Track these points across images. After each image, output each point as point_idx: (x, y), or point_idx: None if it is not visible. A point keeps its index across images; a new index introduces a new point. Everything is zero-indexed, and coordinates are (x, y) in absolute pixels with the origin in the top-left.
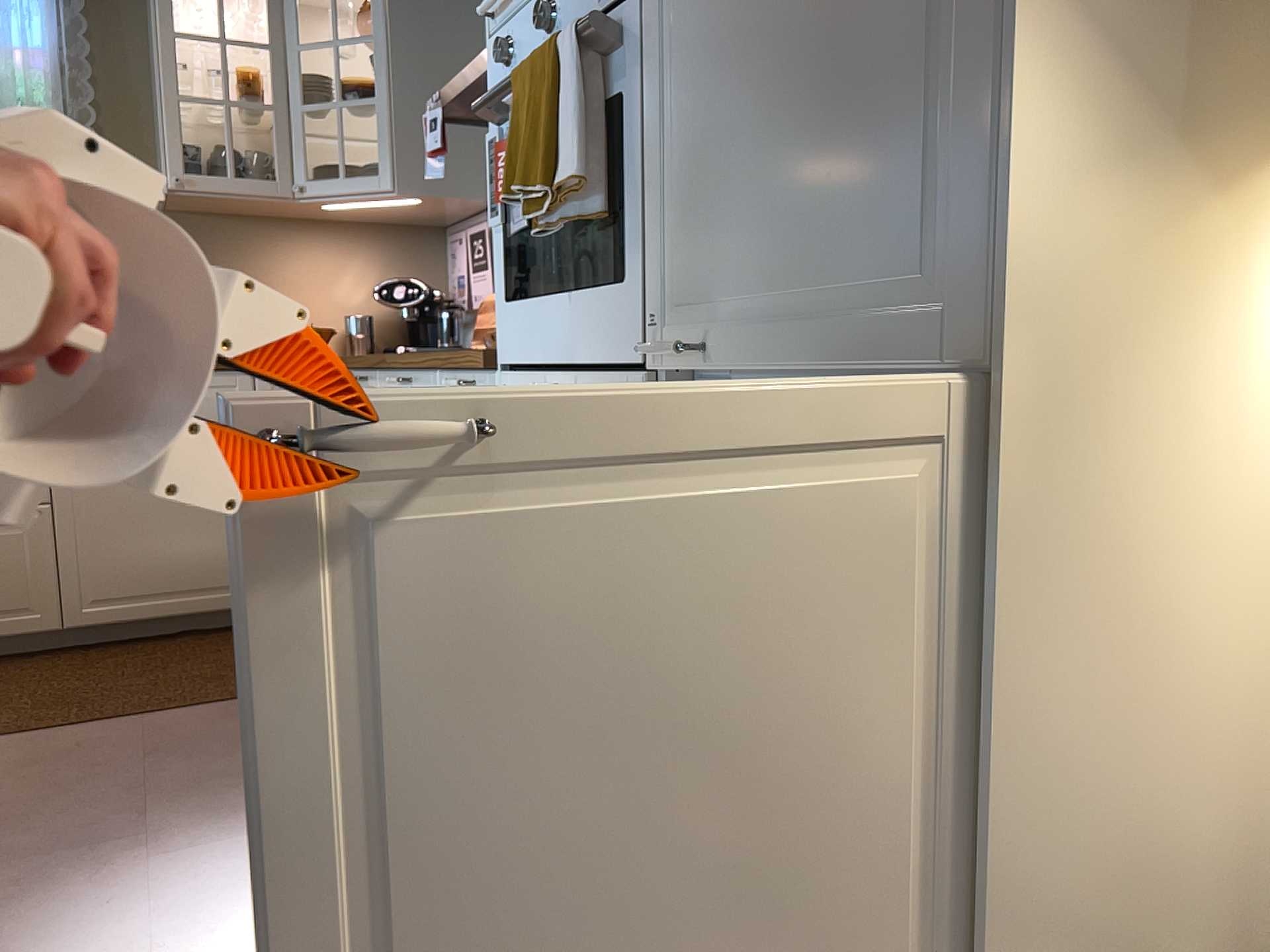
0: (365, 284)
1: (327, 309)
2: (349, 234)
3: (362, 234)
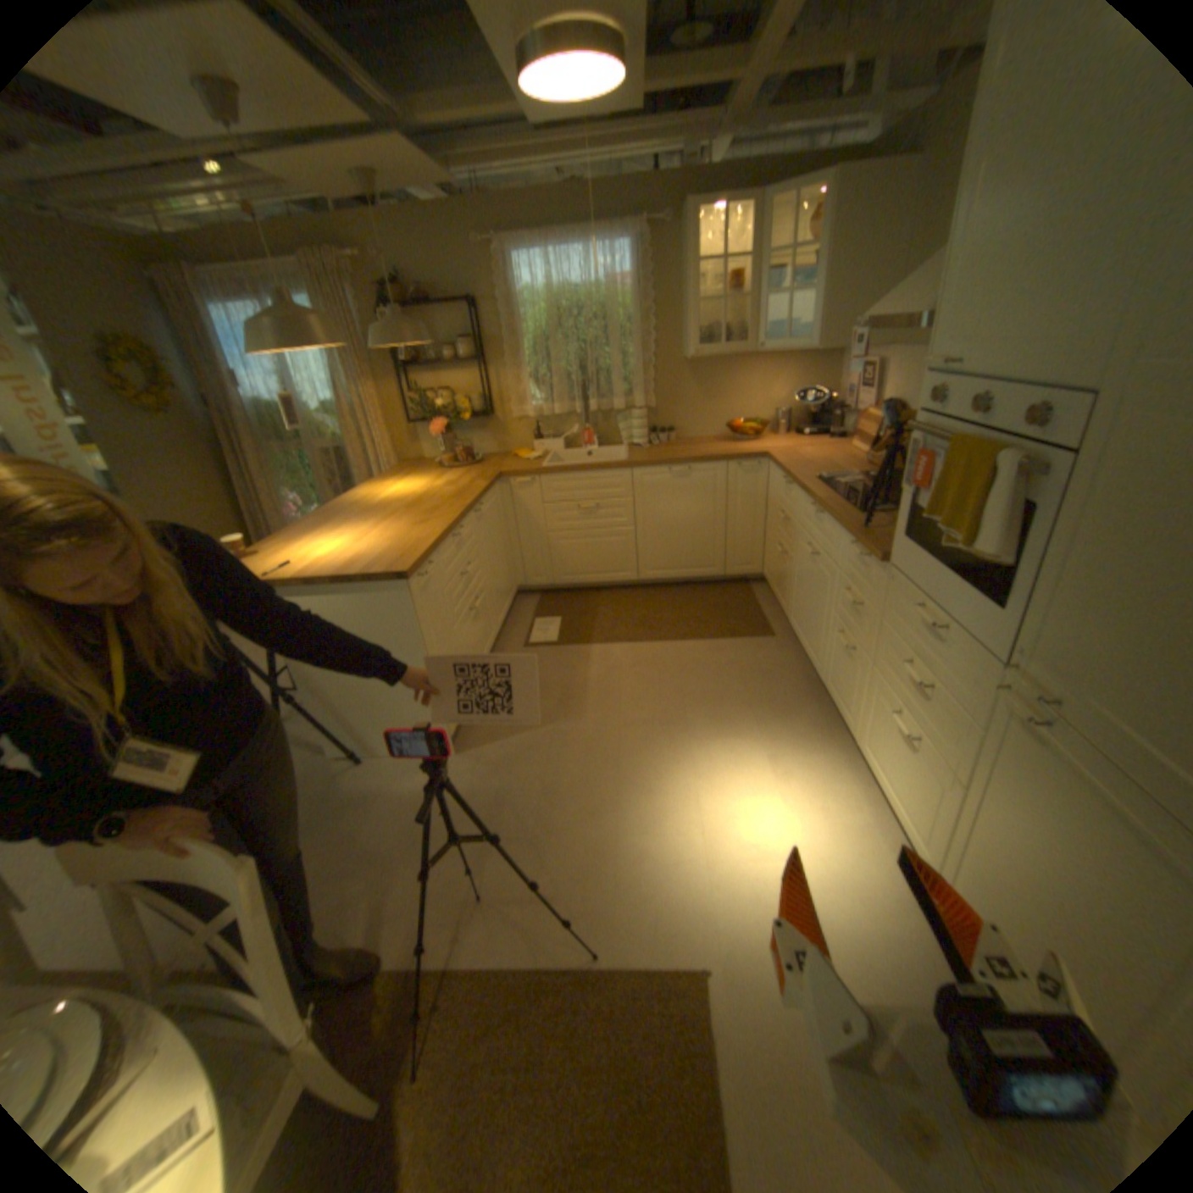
0: (787, 388)
1: (764, 405)
2: (782, 357)
3: (790, 356)
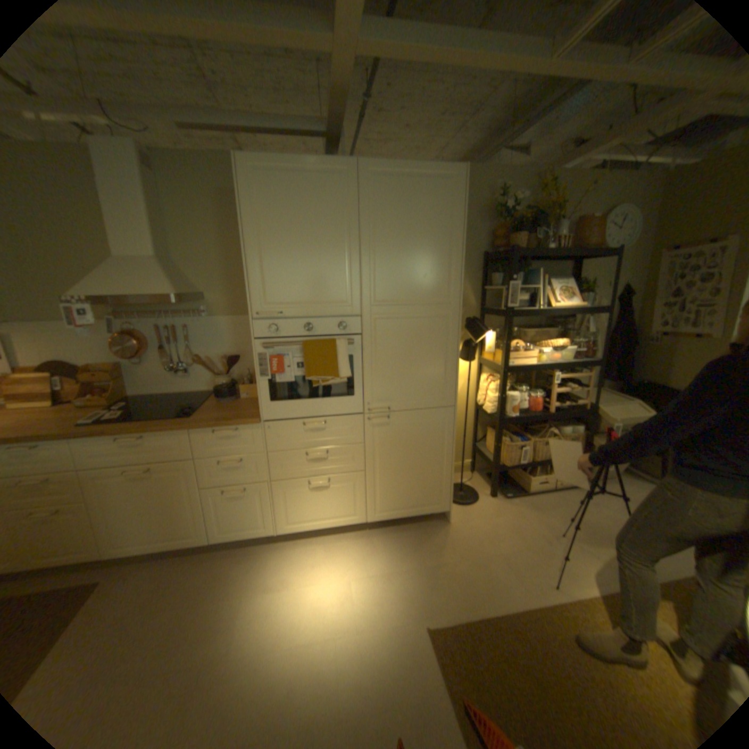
0: None
1: None
2: None
3: None
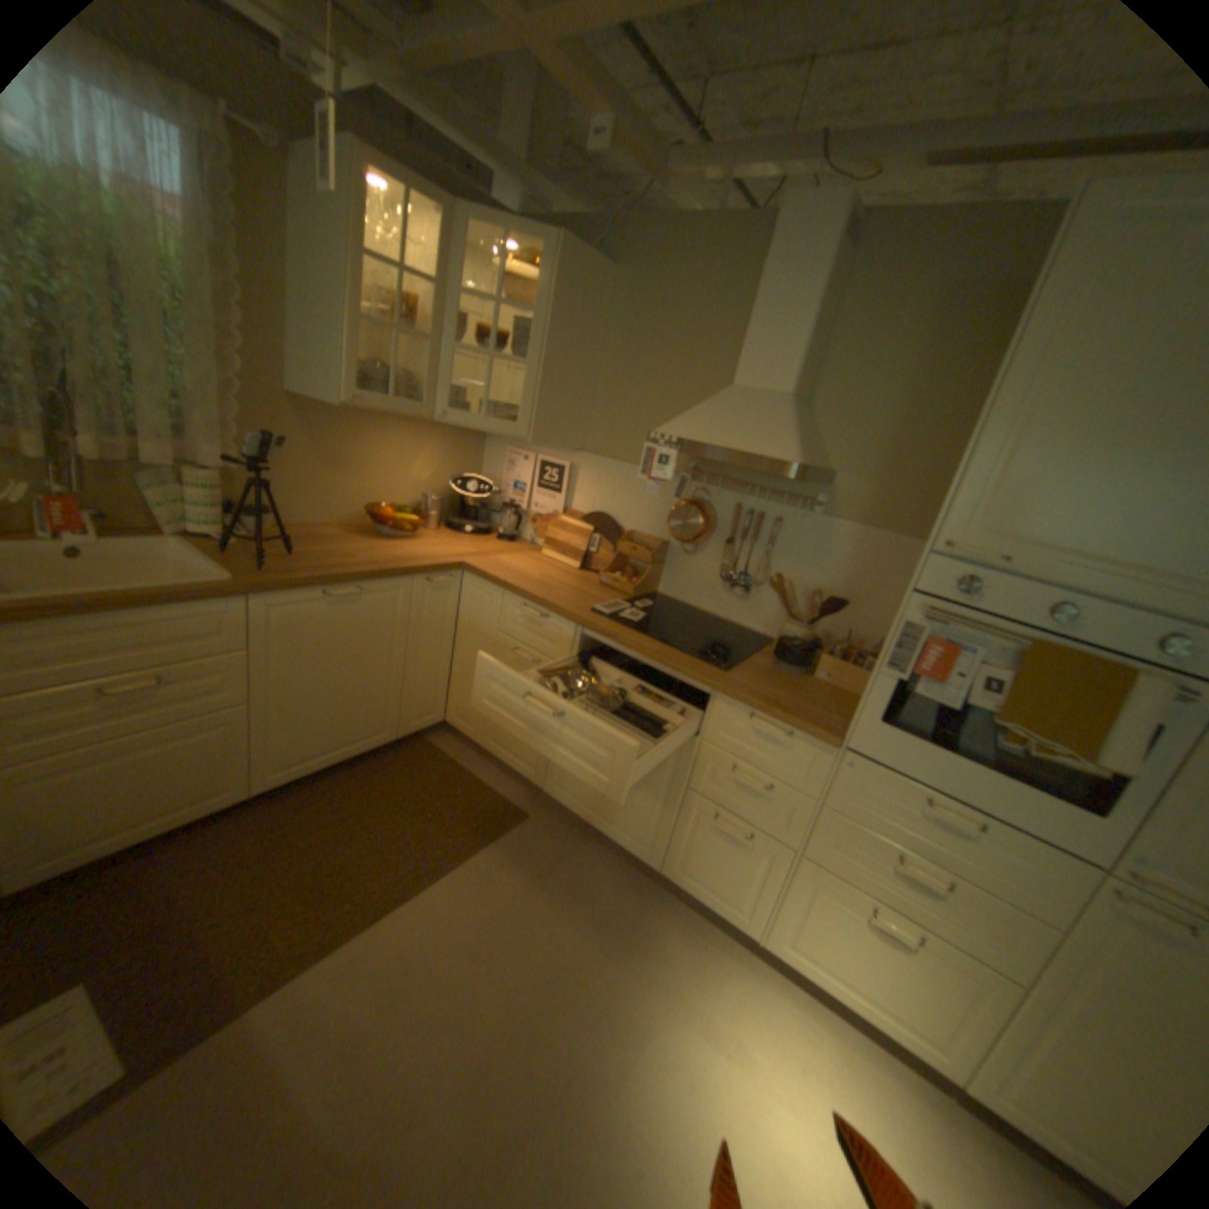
0: (431, 470)
1: (404, 488)
2: (426, 429)
3: (435, 431)
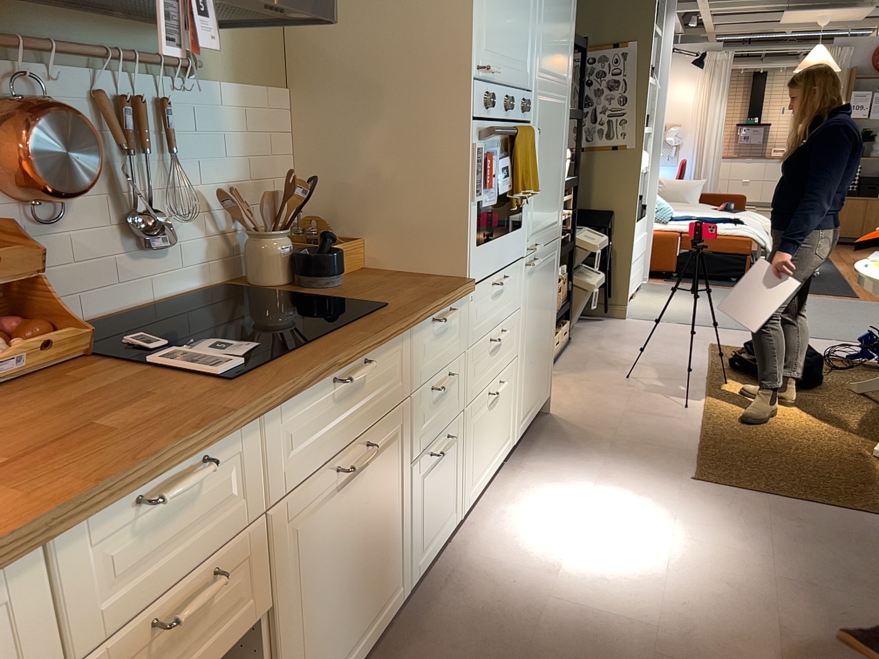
0: None
1: None
2: None
3: None
